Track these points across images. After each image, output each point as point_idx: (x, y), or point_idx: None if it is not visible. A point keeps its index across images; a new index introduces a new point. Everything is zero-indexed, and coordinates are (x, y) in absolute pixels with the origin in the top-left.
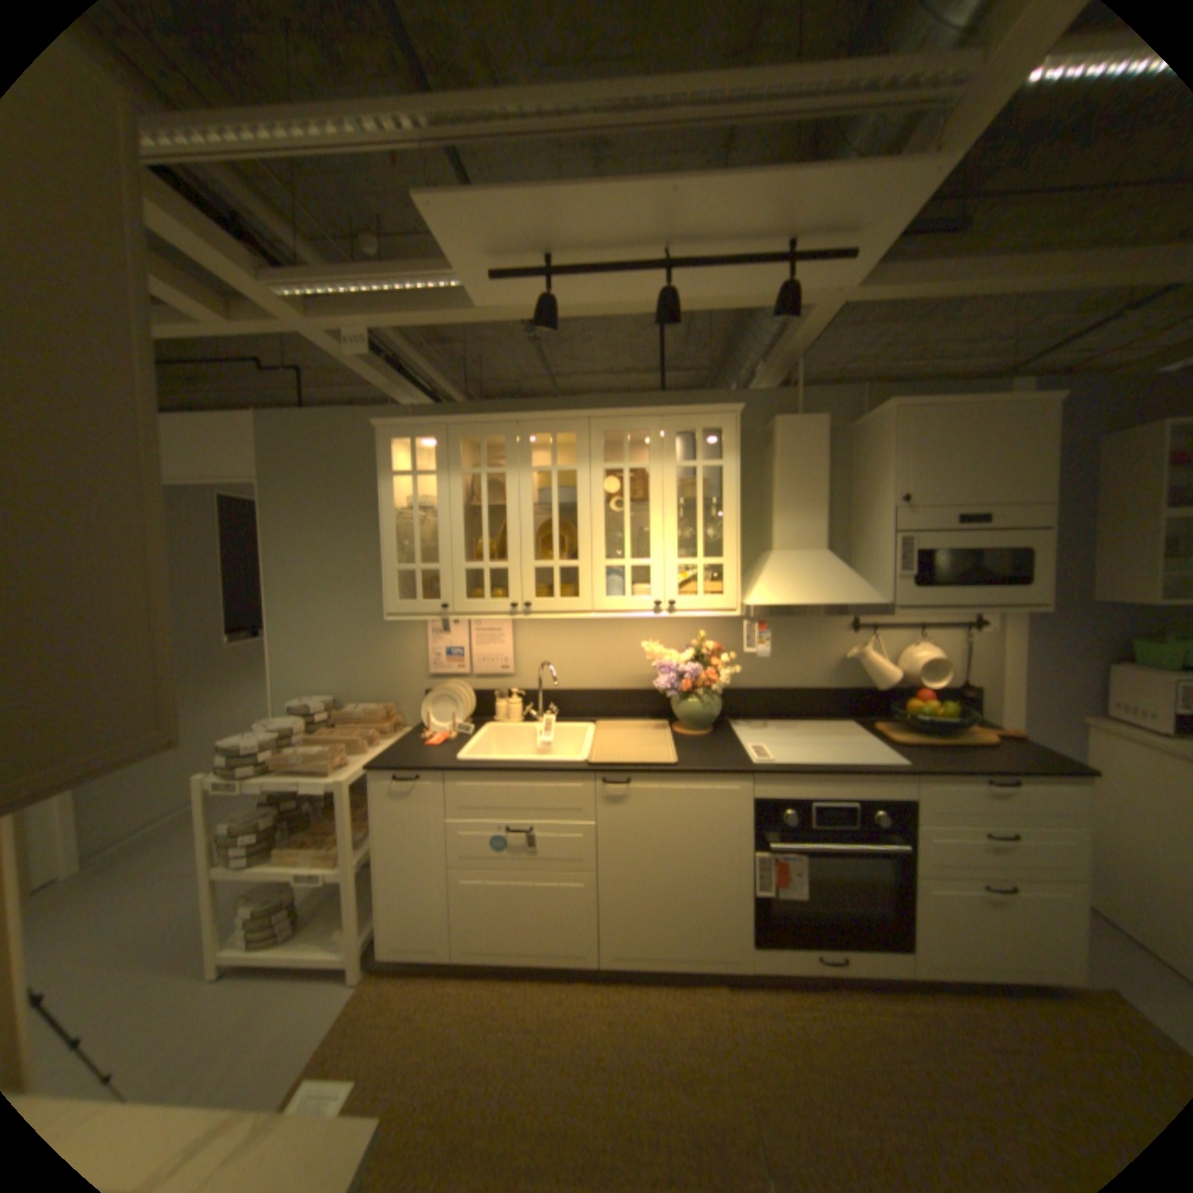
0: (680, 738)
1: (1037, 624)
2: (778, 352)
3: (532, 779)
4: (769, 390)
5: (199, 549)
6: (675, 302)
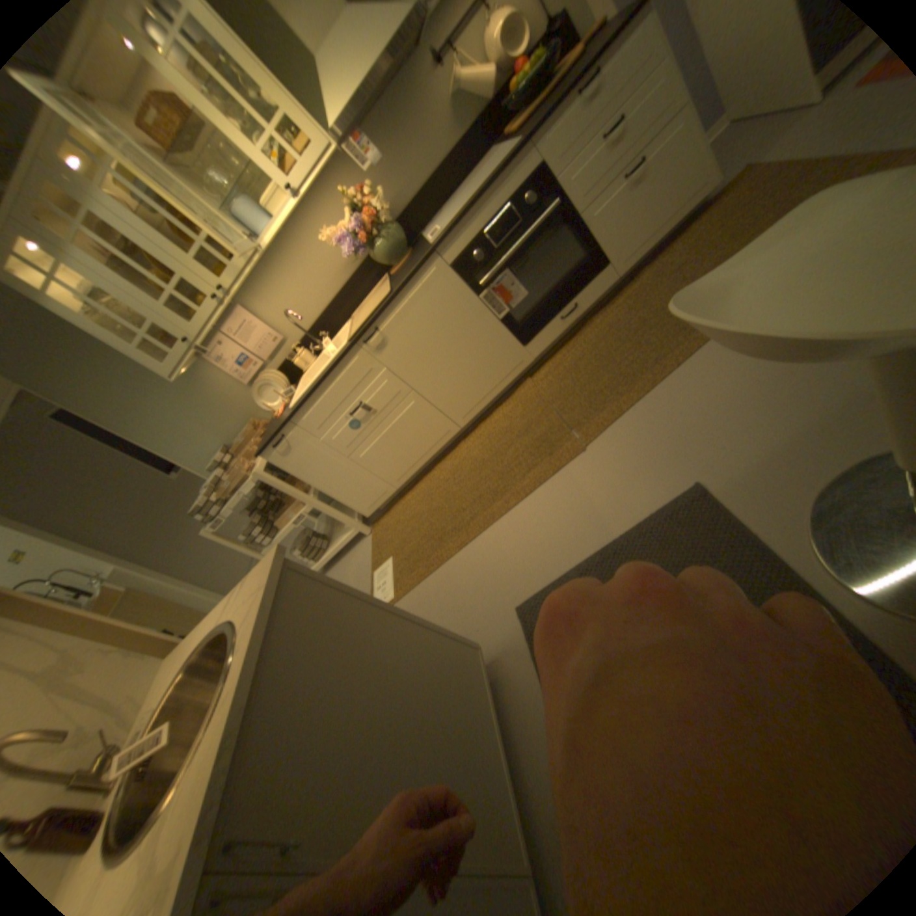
0: (396, 274)
1: None
2: None
3: (332, 378)
4: None
5: (88, 450)
6: None
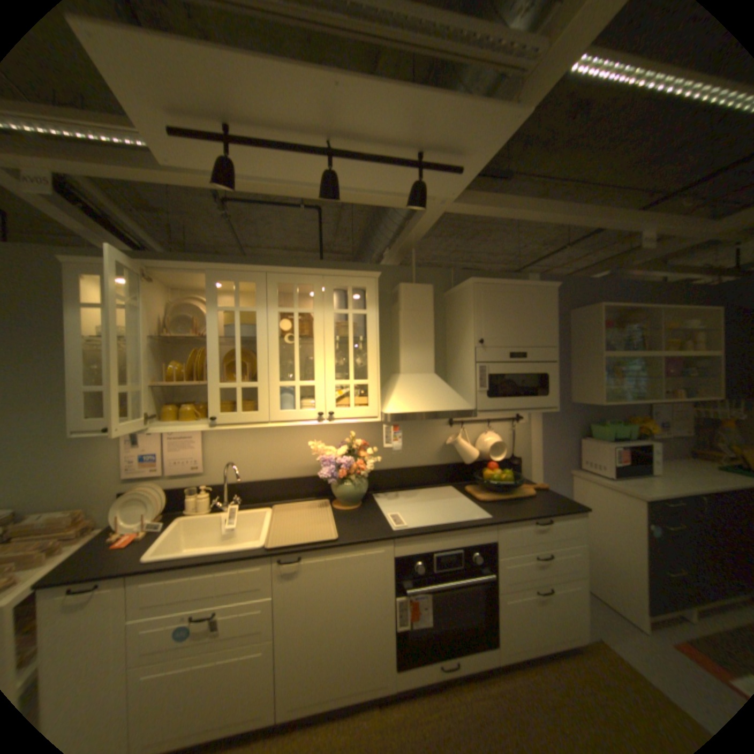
0: (338, 513)
1: (546, 417)
2: (400, 242)
3: (215, 569)
4: (395, 266)
5: None
6: (336, 184)
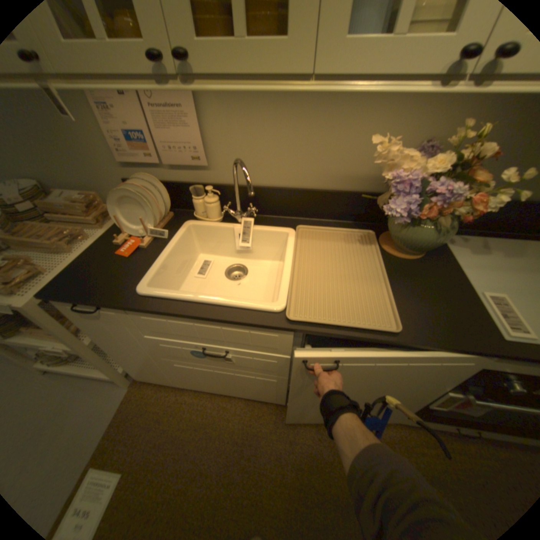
0: (390, 262)
1: None
2: None
3: (220, 323)
4: None
5: None
6: None
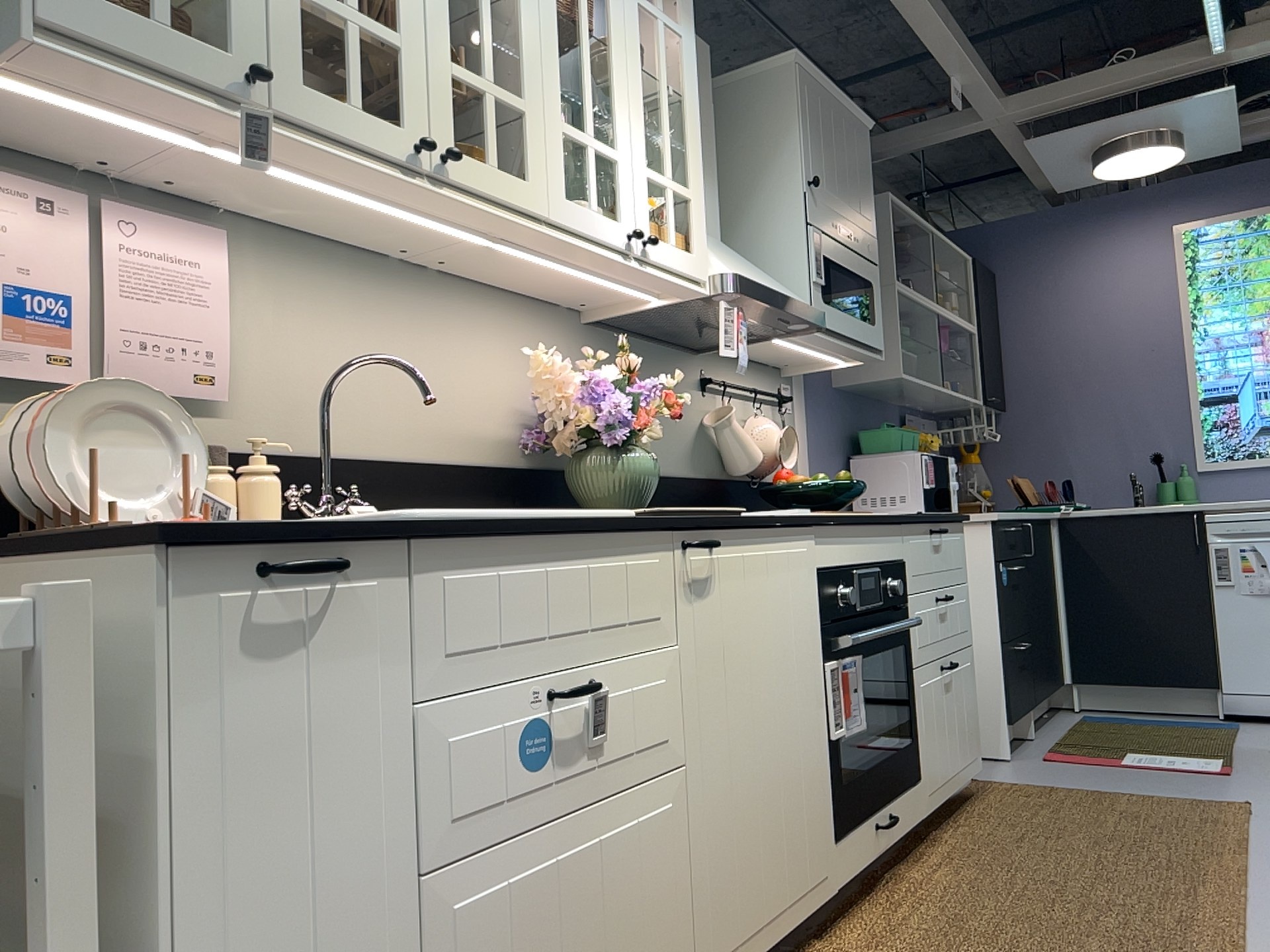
0: None
1: (812, 407)
2: None
3: (585, 548)
4: None
5: None
6: None
